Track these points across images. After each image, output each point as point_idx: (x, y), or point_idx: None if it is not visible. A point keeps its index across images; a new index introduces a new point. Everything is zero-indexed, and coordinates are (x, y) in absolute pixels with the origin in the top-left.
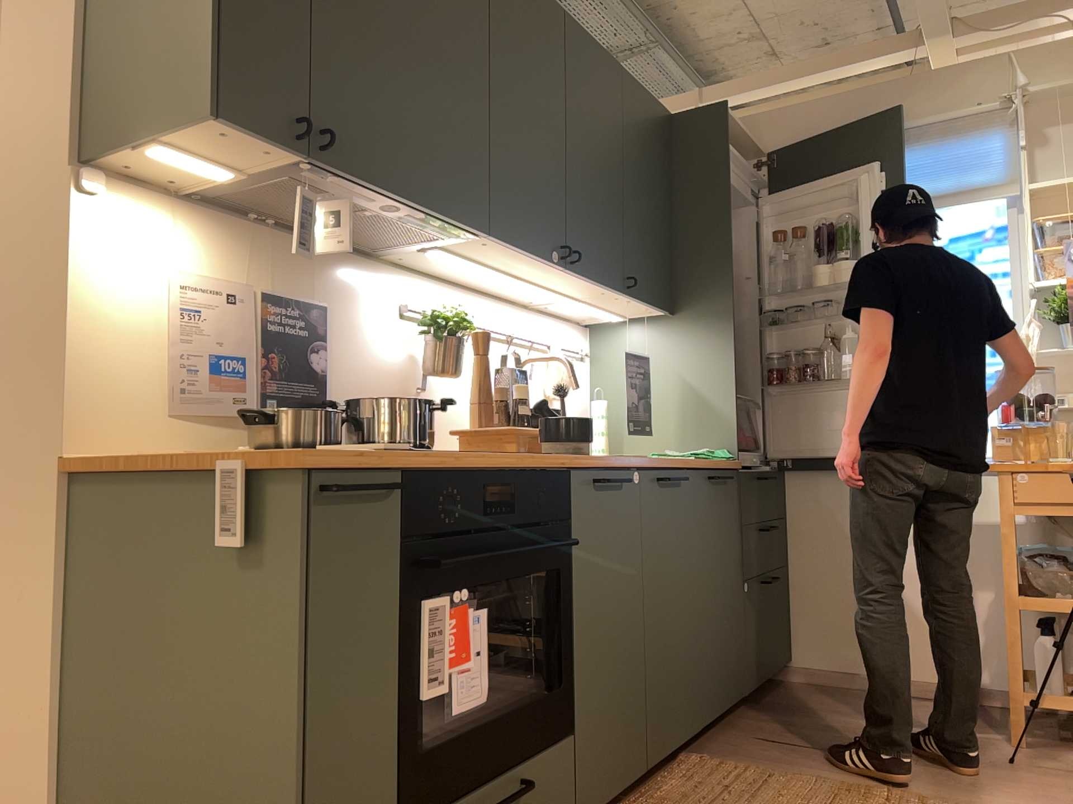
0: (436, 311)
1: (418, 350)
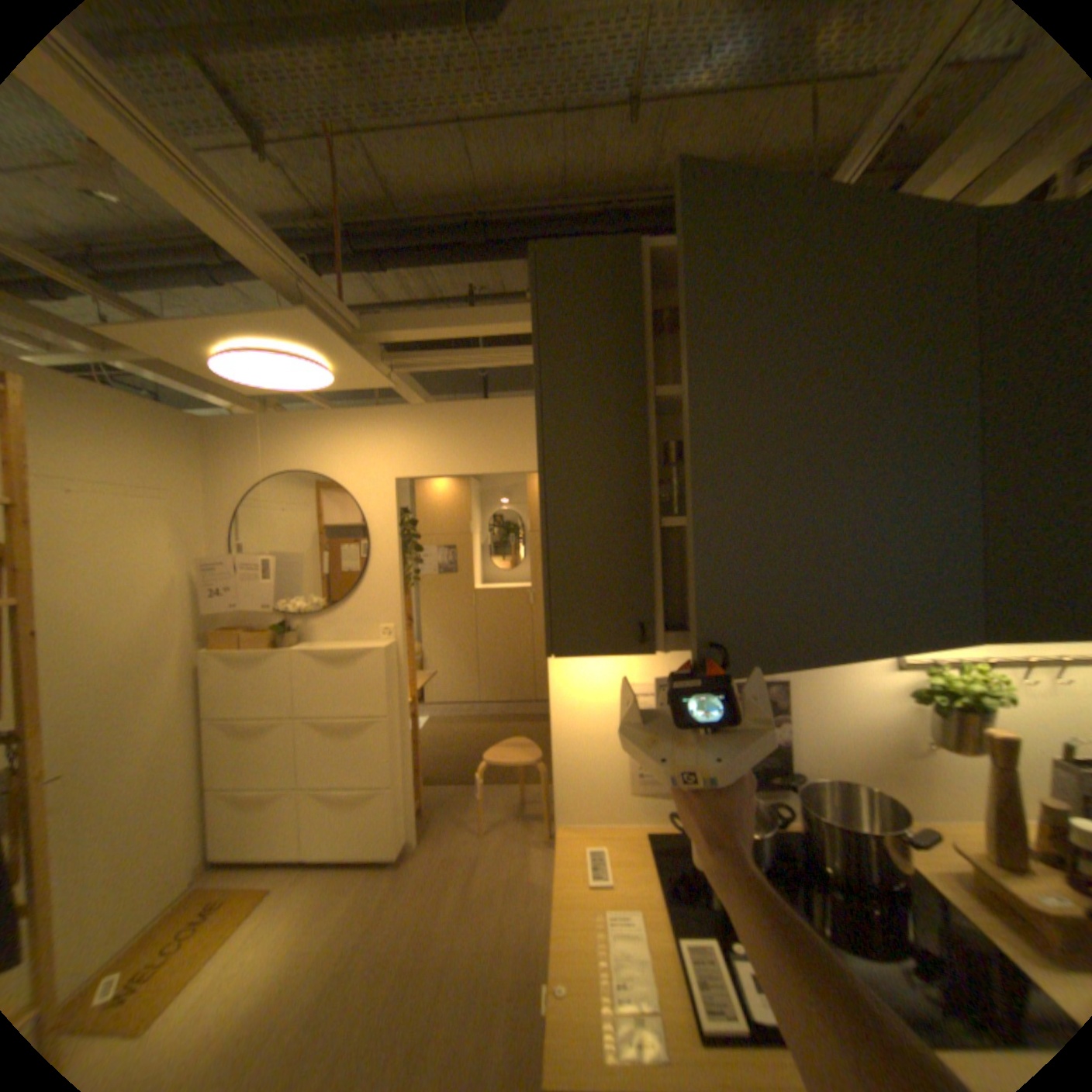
0: (946, 672)
1: (928, 707)
